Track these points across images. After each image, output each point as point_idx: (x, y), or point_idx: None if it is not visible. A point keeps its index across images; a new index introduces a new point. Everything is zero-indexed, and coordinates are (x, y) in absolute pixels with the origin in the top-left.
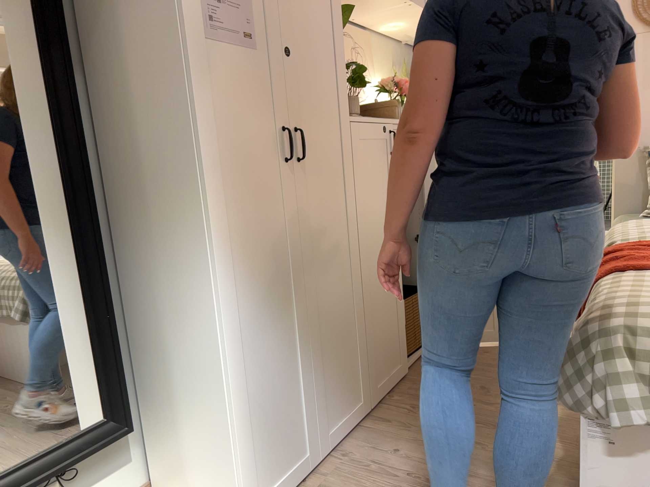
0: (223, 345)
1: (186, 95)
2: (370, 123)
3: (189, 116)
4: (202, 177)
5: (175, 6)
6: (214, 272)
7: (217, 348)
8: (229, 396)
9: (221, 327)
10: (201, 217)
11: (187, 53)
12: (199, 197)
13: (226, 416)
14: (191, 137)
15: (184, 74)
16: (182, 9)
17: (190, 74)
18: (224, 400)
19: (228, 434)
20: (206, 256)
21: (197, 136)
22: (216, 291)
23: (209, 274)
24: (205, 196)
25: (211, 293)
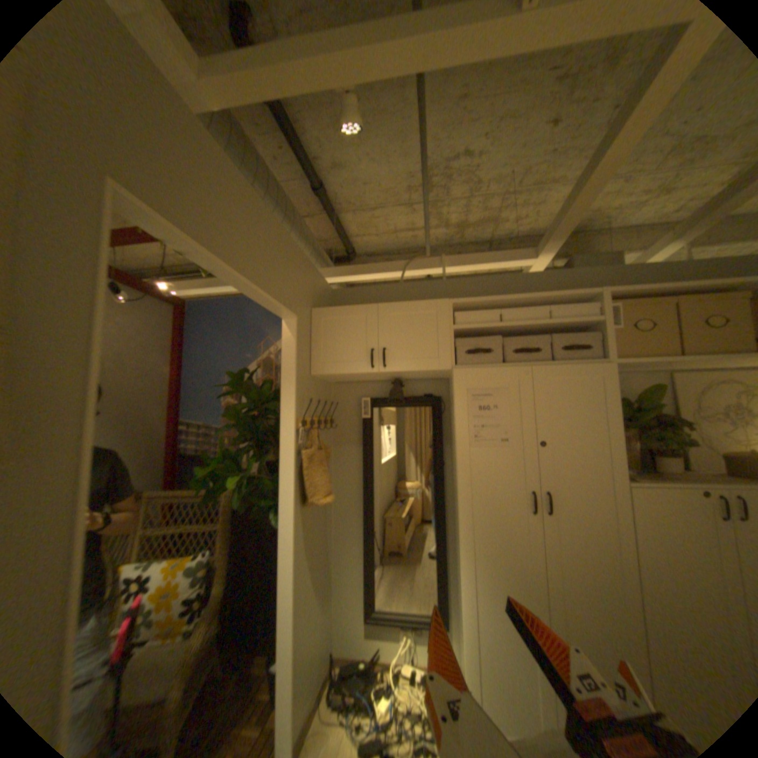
0: (468, 615)
1: (457, 478)
2: (677, 491)
3: (458, 488)
4: (463, 519)
5: (455, 438)
6: (466, 572)
7: (463, 615)
8: (469, 649)
9: (467, 604)
10: (460, 540)
11: (461, 458)
12: (460, 529)
13: (466, 659)
14: (458, 498)
15: (457, 468)
16: (460, 438)
17: (461, 468)
18: (465, 649)
19: (466, 671)
20: (461, 561)
21: (462, 498)
22: (466, 582)
23: (461, 572)
24: (464, 529)
25: (462, 582)
